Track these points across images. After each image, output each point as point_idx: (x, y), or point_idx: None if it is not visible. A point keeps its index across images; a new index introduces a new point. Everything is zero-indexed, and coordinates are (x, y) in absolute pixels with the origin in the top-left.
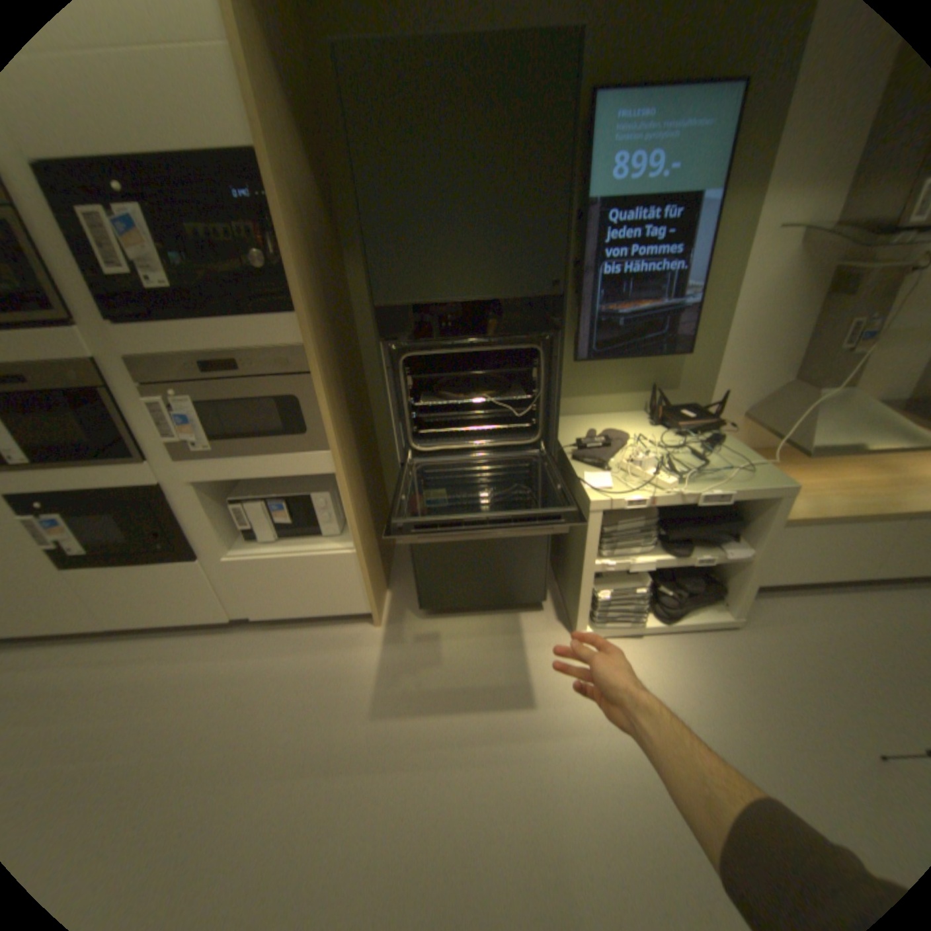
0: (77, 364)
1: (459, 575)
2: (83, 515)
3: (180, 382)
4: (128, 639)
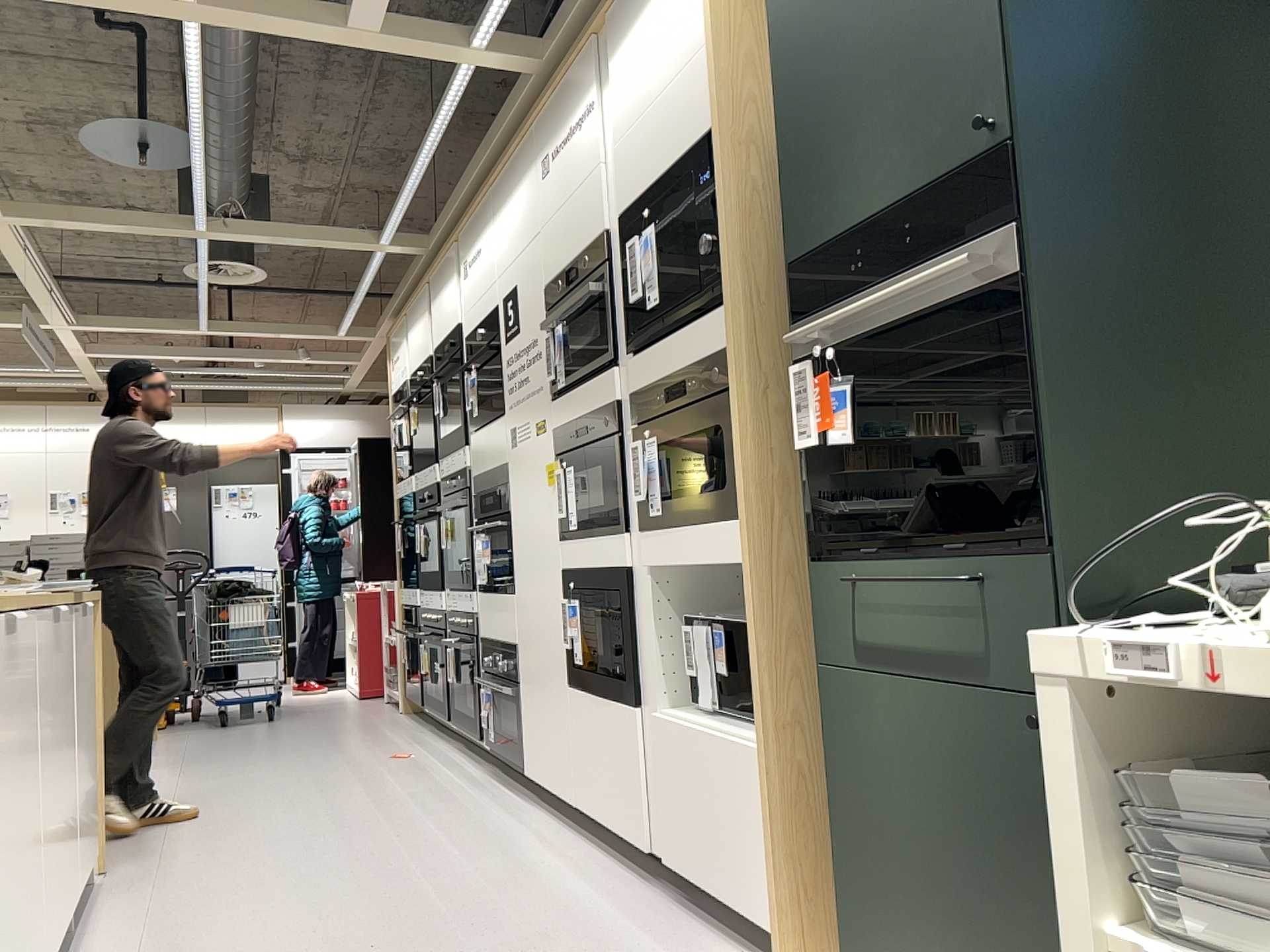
0: (612, 407)
1: (917, 905)
2: (591, 607)
3: (662, 420)
4: (591, 841)
